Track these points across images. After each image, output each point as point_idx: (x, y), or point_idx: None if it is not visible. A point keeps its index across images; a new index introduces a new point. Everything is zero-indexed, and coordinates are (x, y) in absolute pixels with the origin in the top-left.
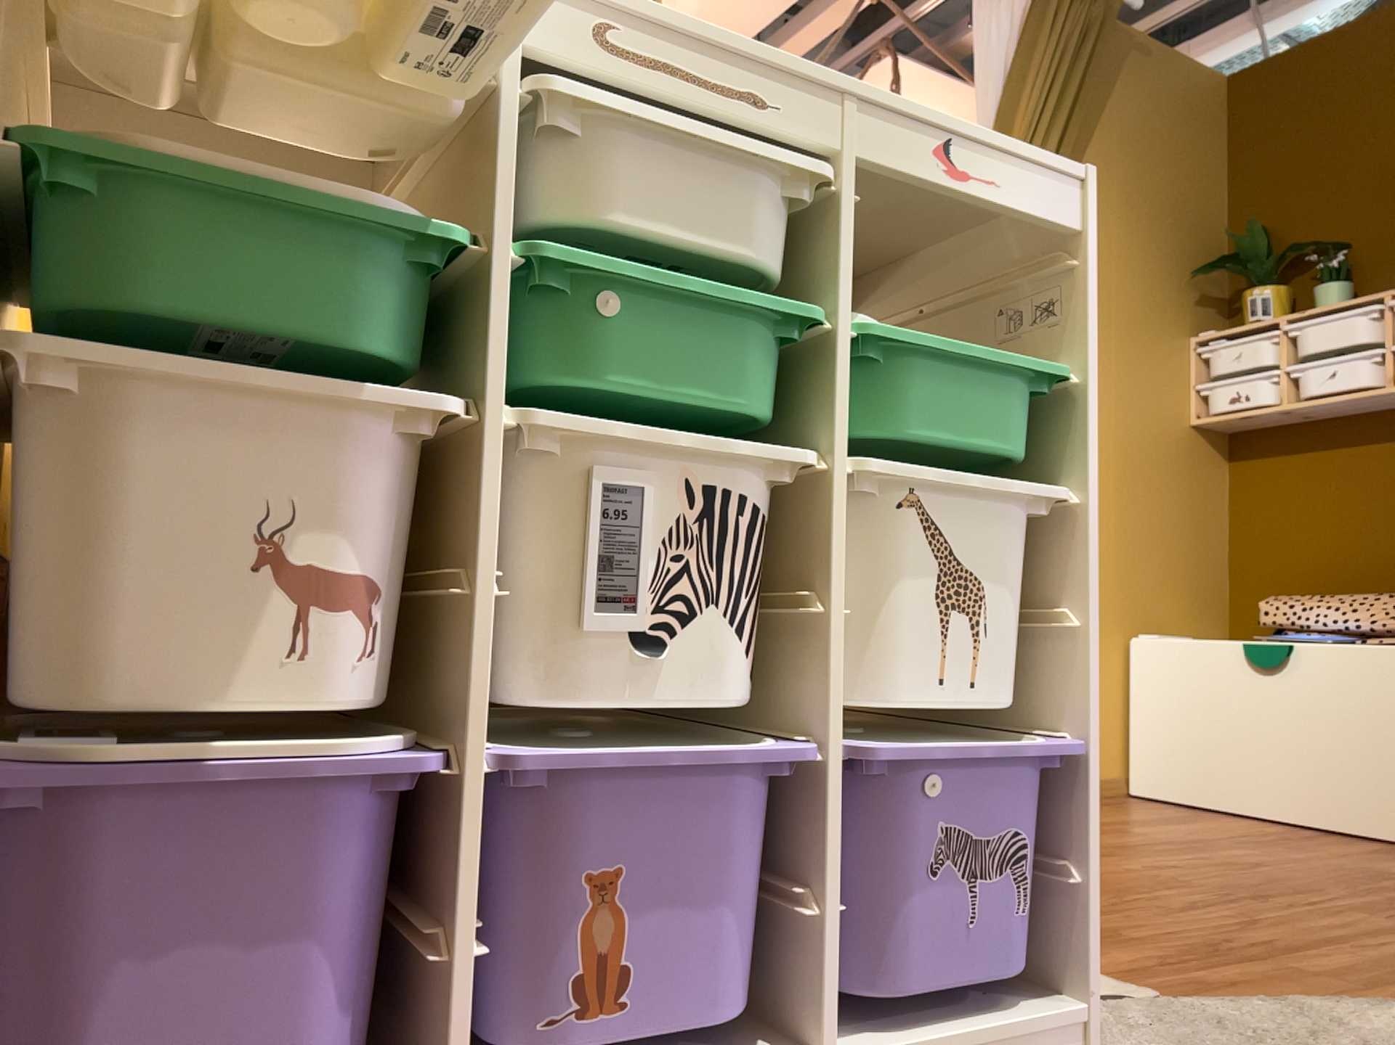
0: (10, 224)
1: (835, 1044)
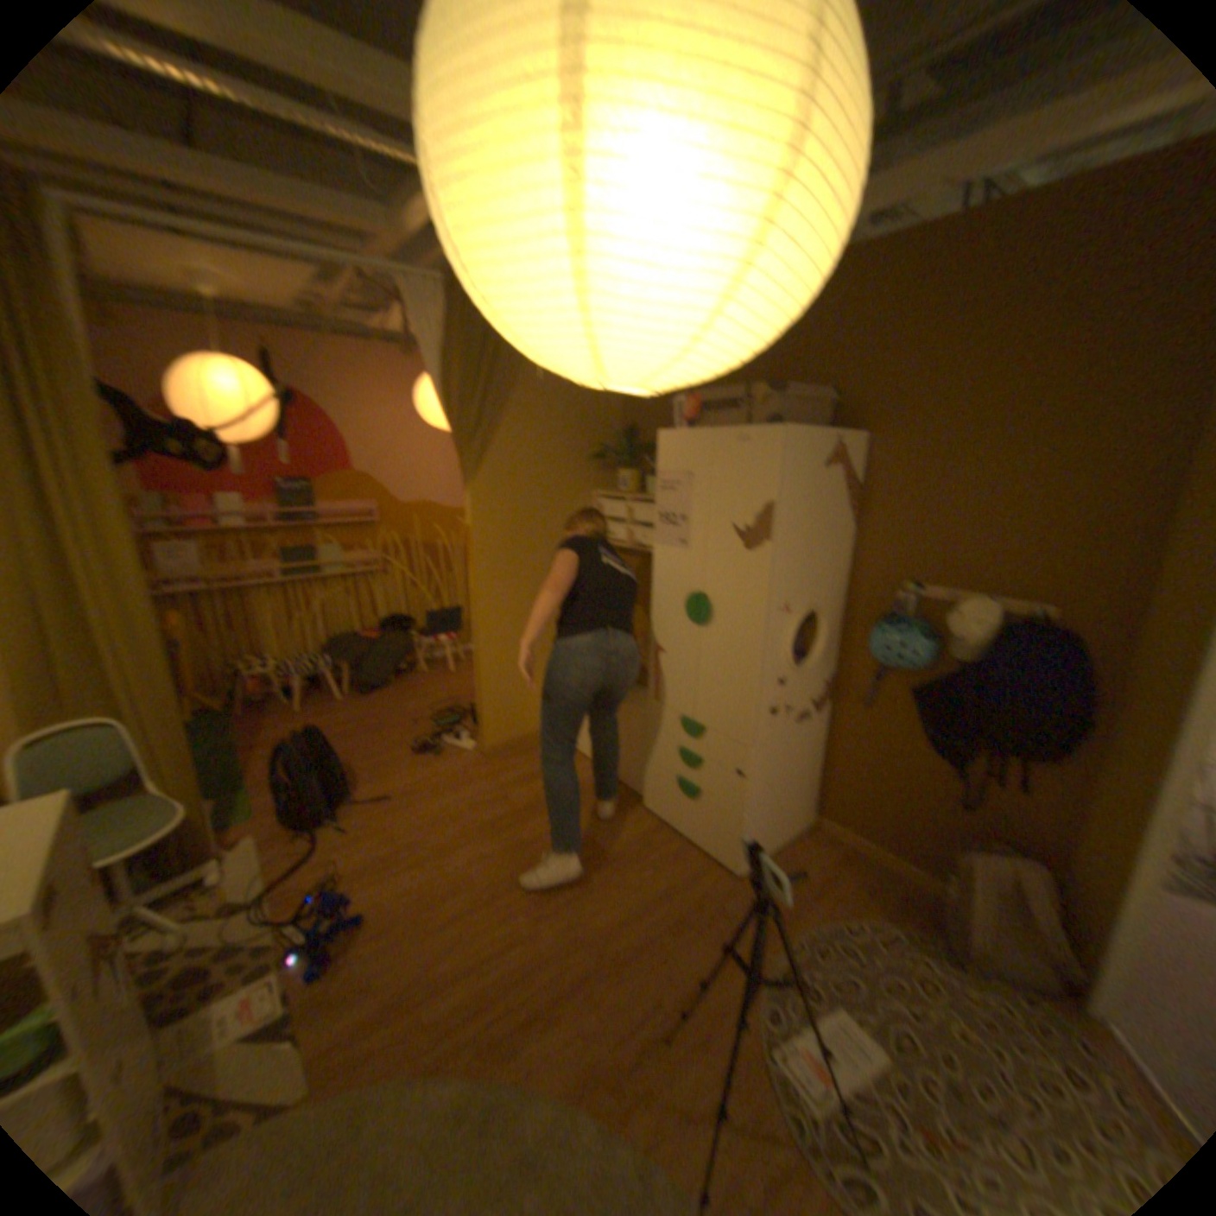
0: None
1: None
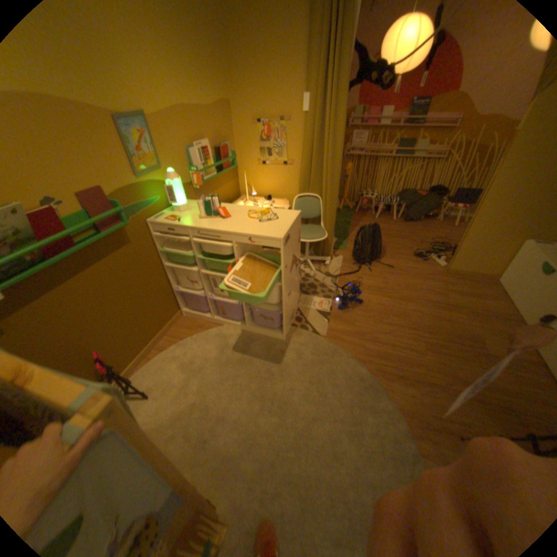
0: (163, 255)
1: (250, 326)
